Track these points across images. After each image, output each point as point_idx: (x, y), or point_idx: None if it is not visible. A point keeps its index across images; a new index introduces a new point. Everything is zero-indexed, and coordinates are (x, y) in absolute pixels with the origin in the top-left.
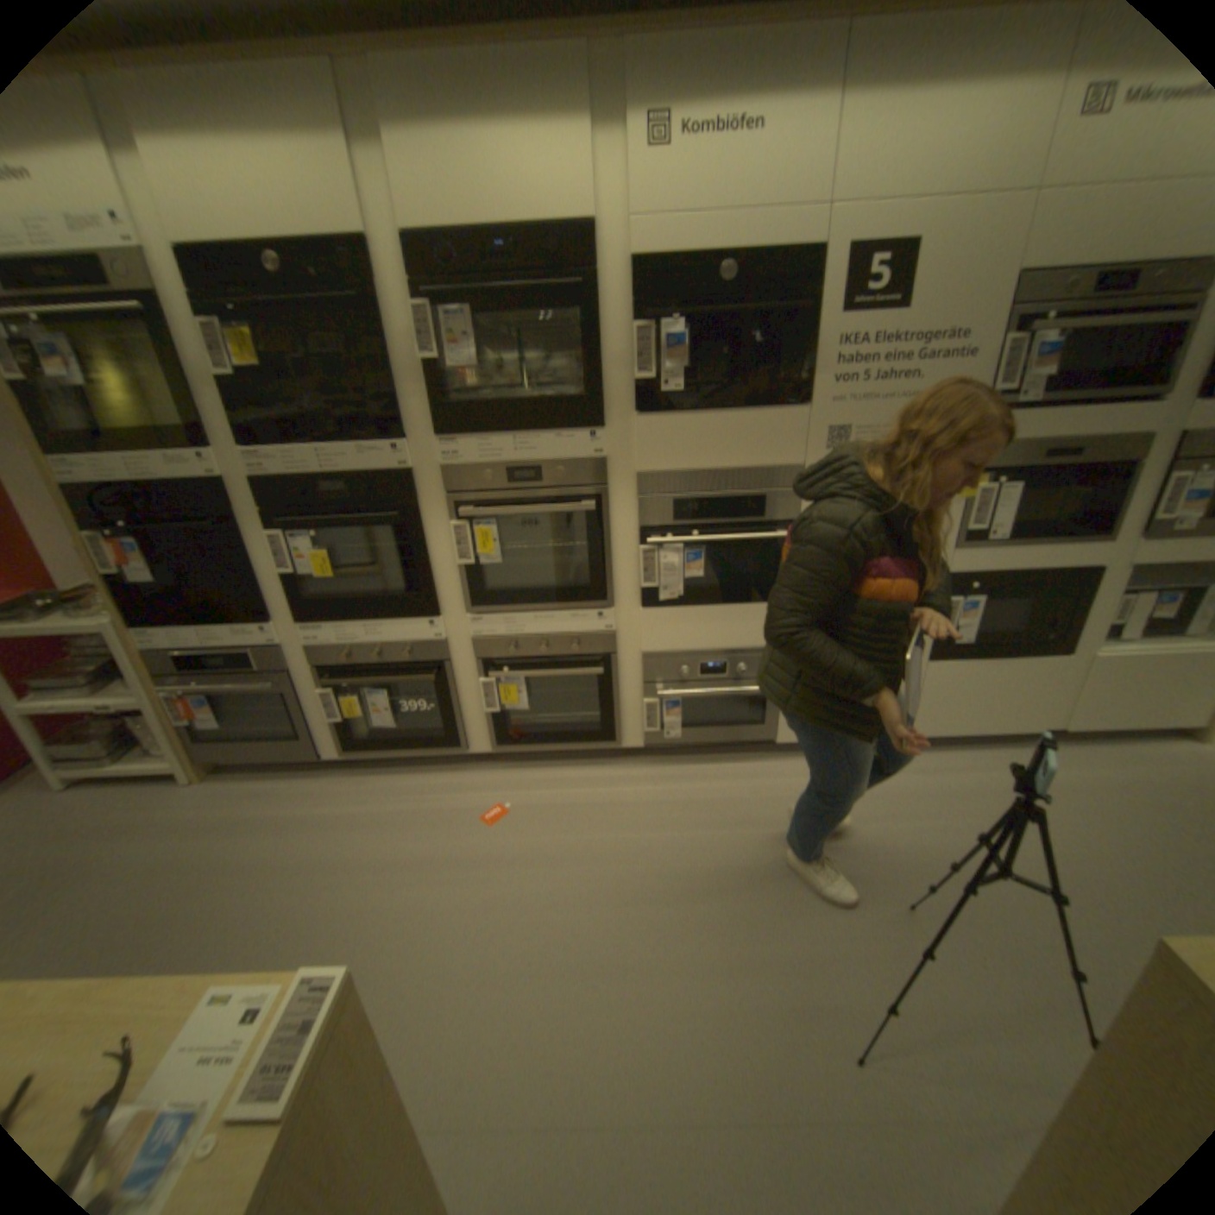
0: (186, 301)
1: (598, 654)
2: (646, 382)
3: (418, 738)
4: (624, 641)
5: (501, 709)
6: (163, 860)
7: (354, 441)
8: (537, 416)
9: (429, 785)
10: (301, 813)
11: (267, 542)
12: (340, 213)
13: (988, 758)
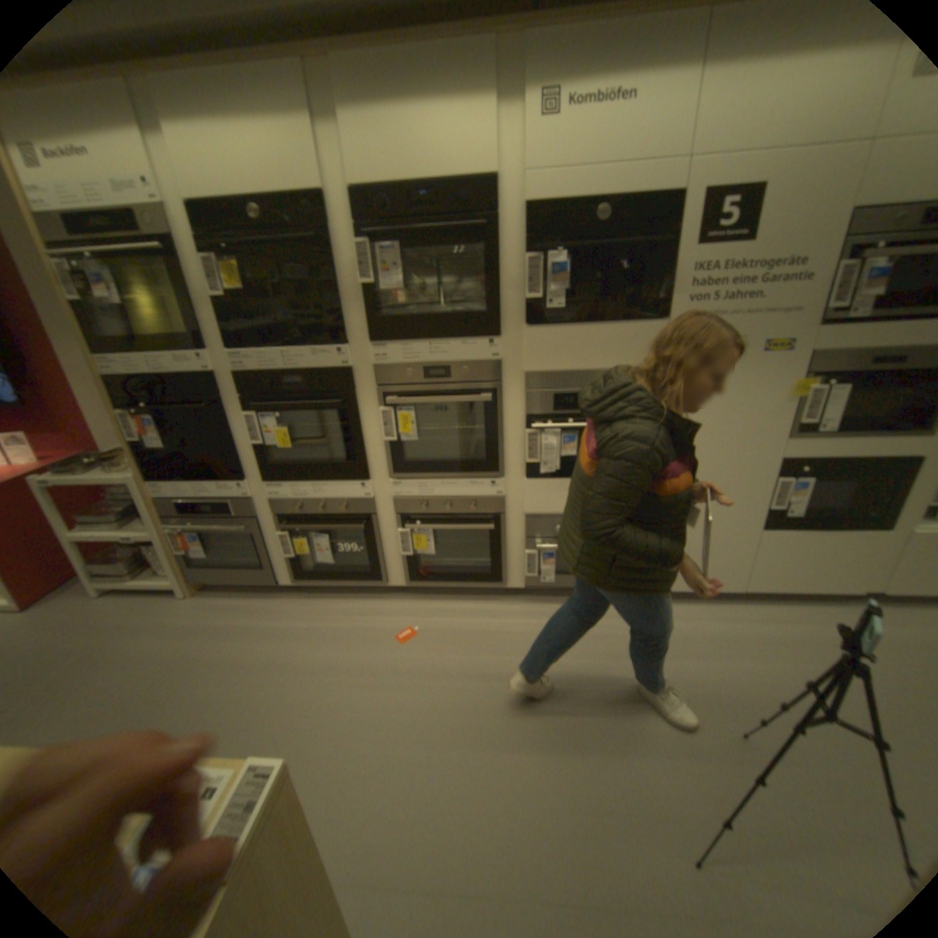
0: (193, 242)
1: (490, 514)
2: (535, 301)
3: (350, 572)
4: (511, 505)
5: (414, 553)
6: (163, 654)
7: (310, 345)
8: (448, 328)
9: (358, 609)
10: (263, 625)
11: (245, 420)
12: (305, 174)
13: (814, 613)
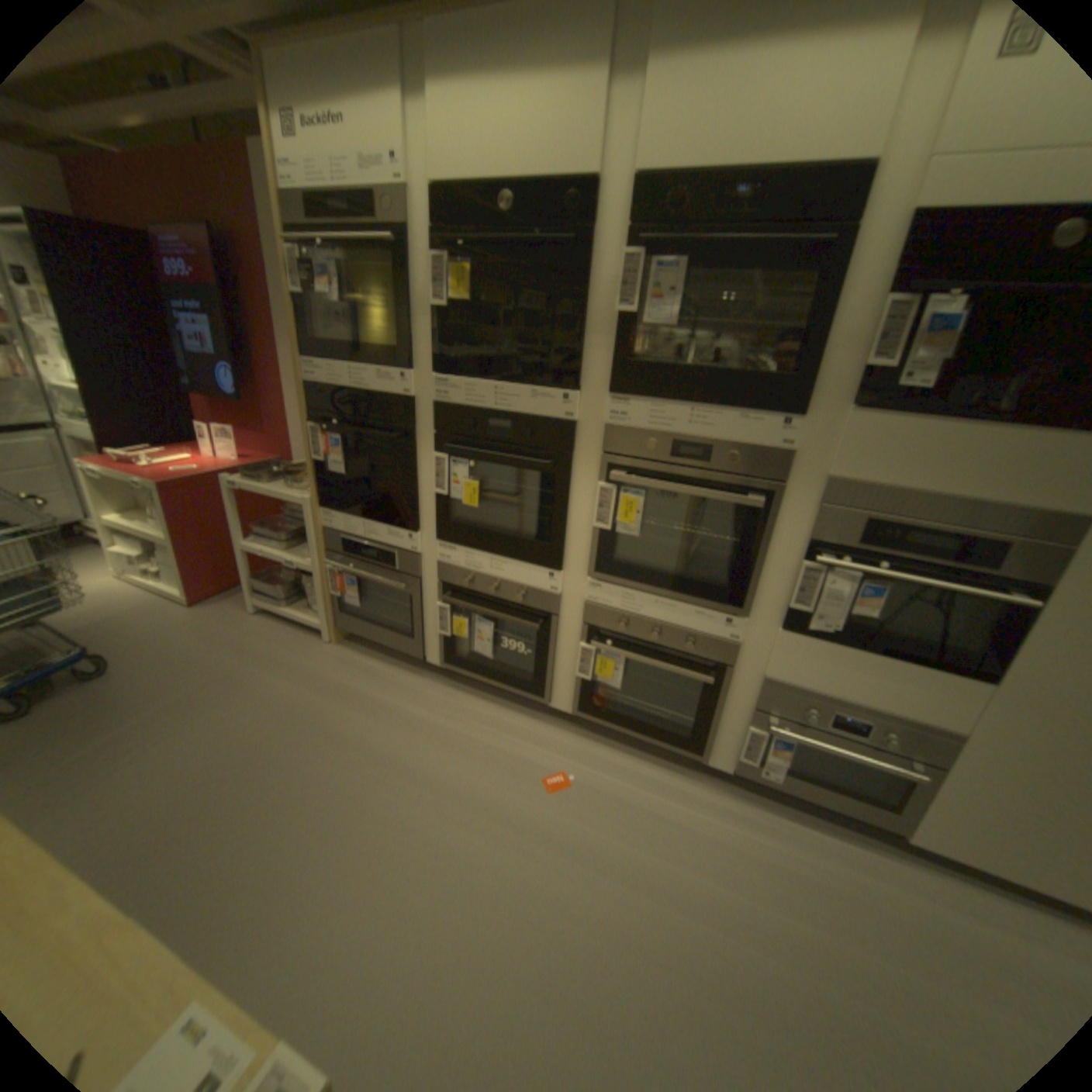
0: (427, 236)
1: (713, 661)
2: (882, 368)
3: (509, 673)
4: (748, 657)
5: (593, 678)
6: (292, 702)
7: (531, 384)
8: (726, 388)
9: (507, 722)
10: (397, 704)
11: (434, 462)
12: (580, 151)
13: None
